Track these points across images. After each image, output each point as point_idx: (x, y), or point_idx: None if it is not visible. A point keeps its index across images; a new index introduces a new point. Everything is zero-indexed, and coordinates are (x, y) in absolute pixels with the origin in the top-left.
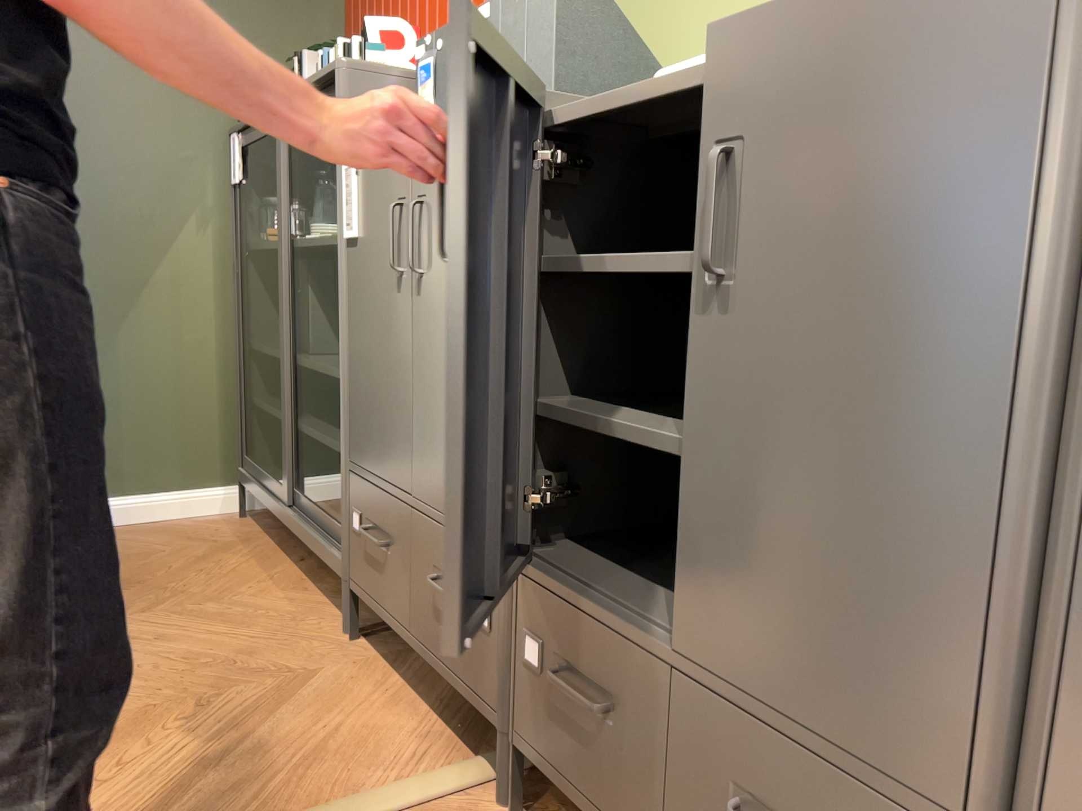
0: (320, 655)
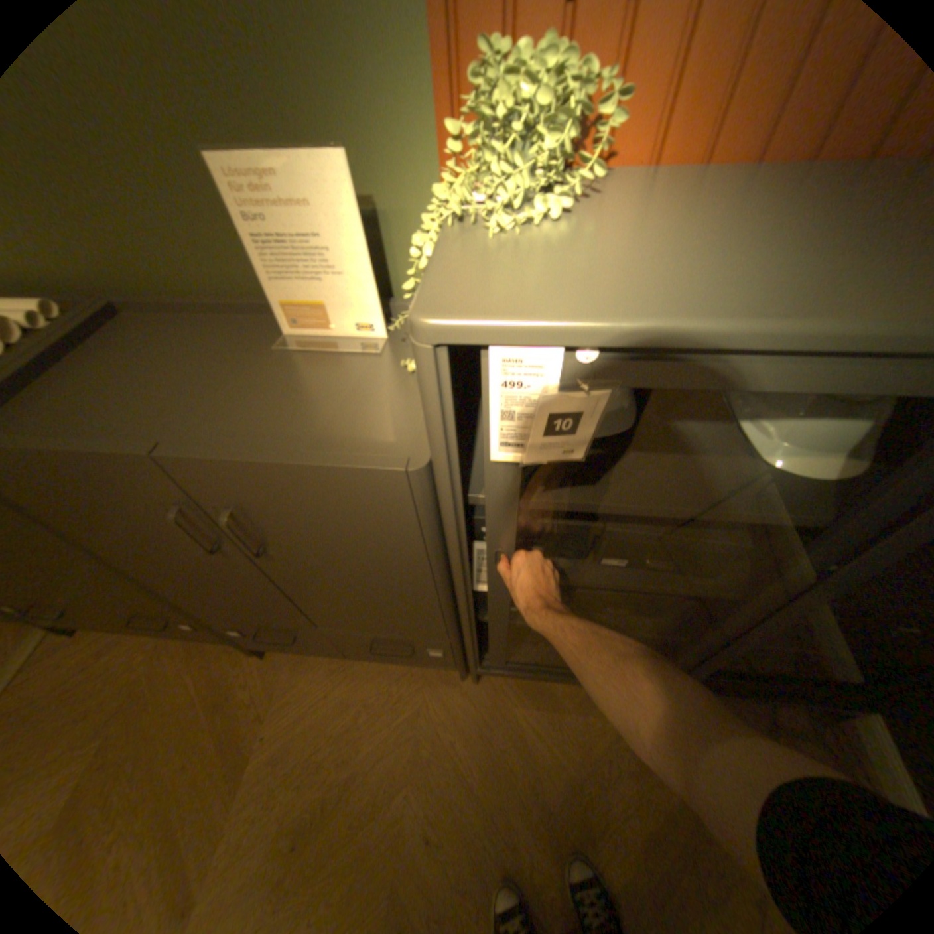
0: None
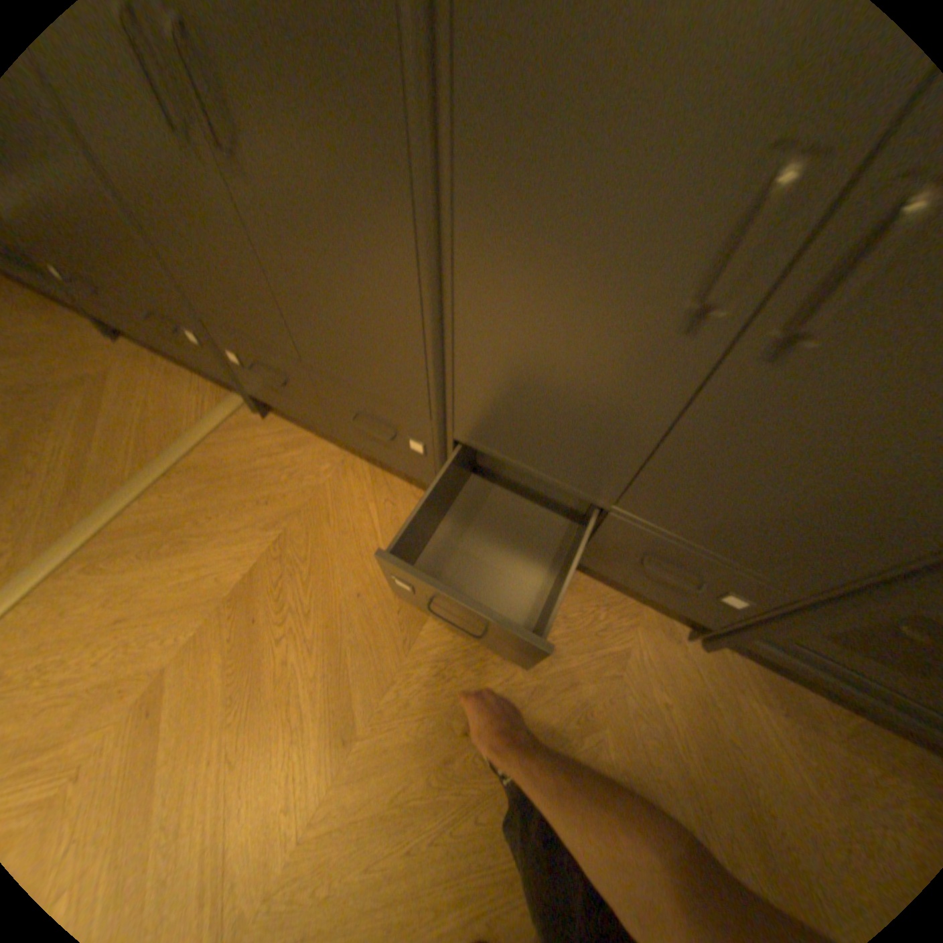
0: (101, 357)
